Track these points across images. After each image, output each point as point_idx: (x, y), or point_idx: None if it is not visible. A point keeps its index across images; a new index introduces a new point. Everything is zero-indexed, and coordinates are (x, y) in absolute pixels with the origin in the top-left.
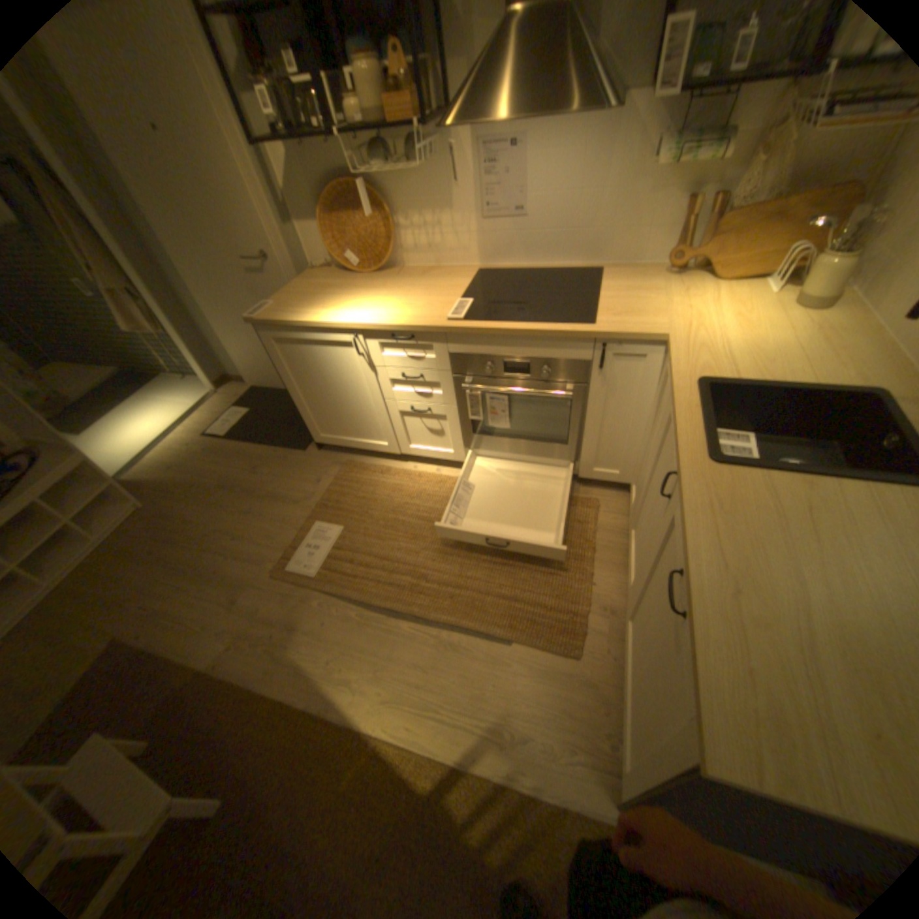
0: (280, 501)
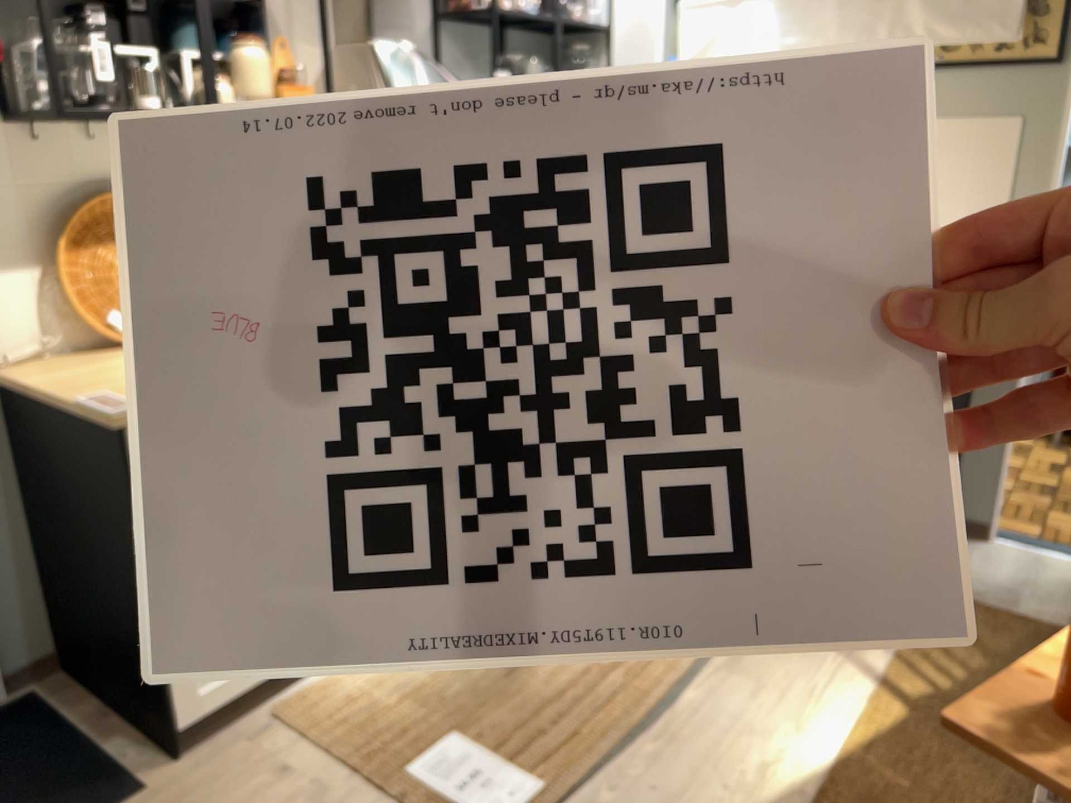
0: None
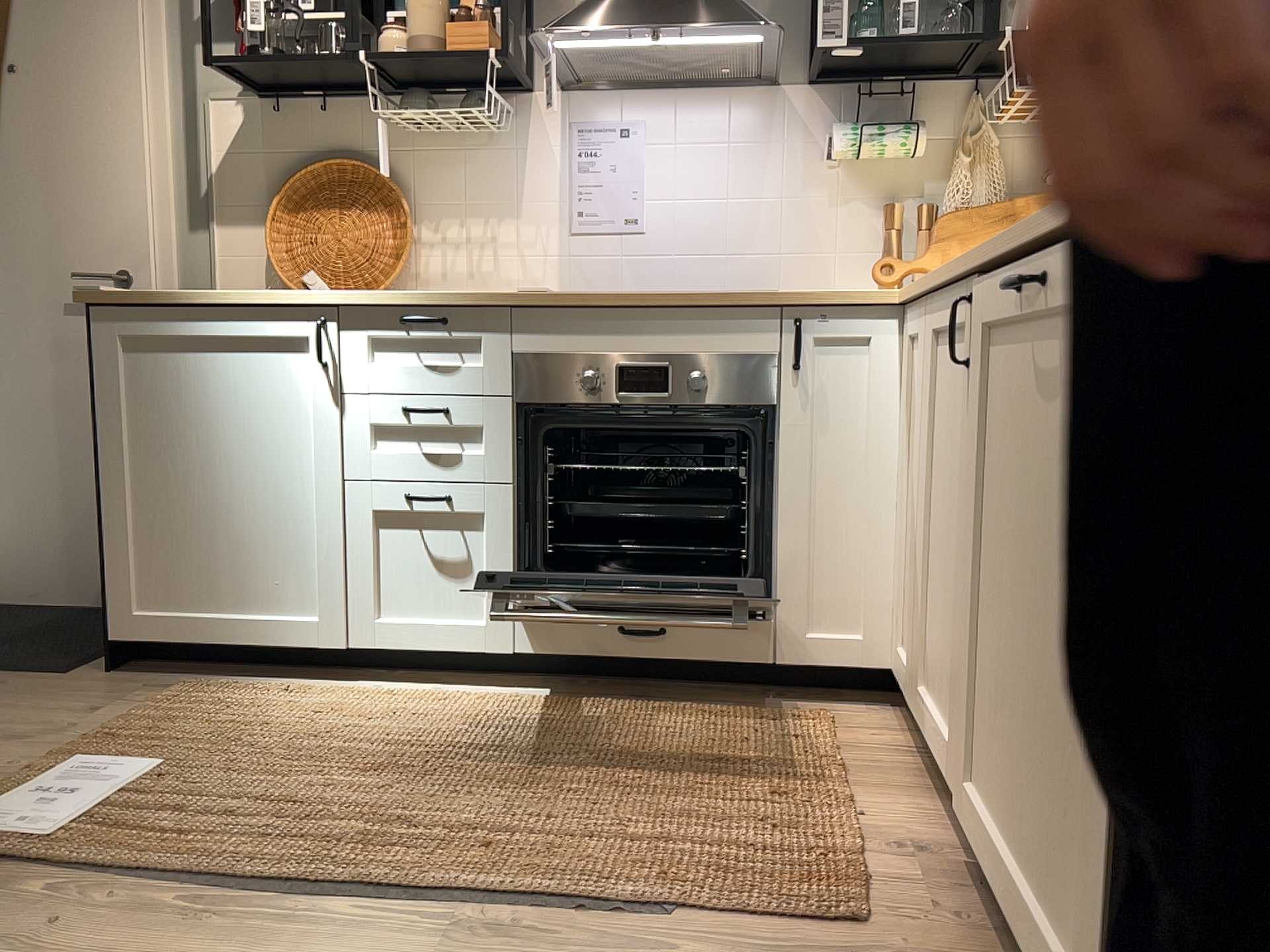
0: None
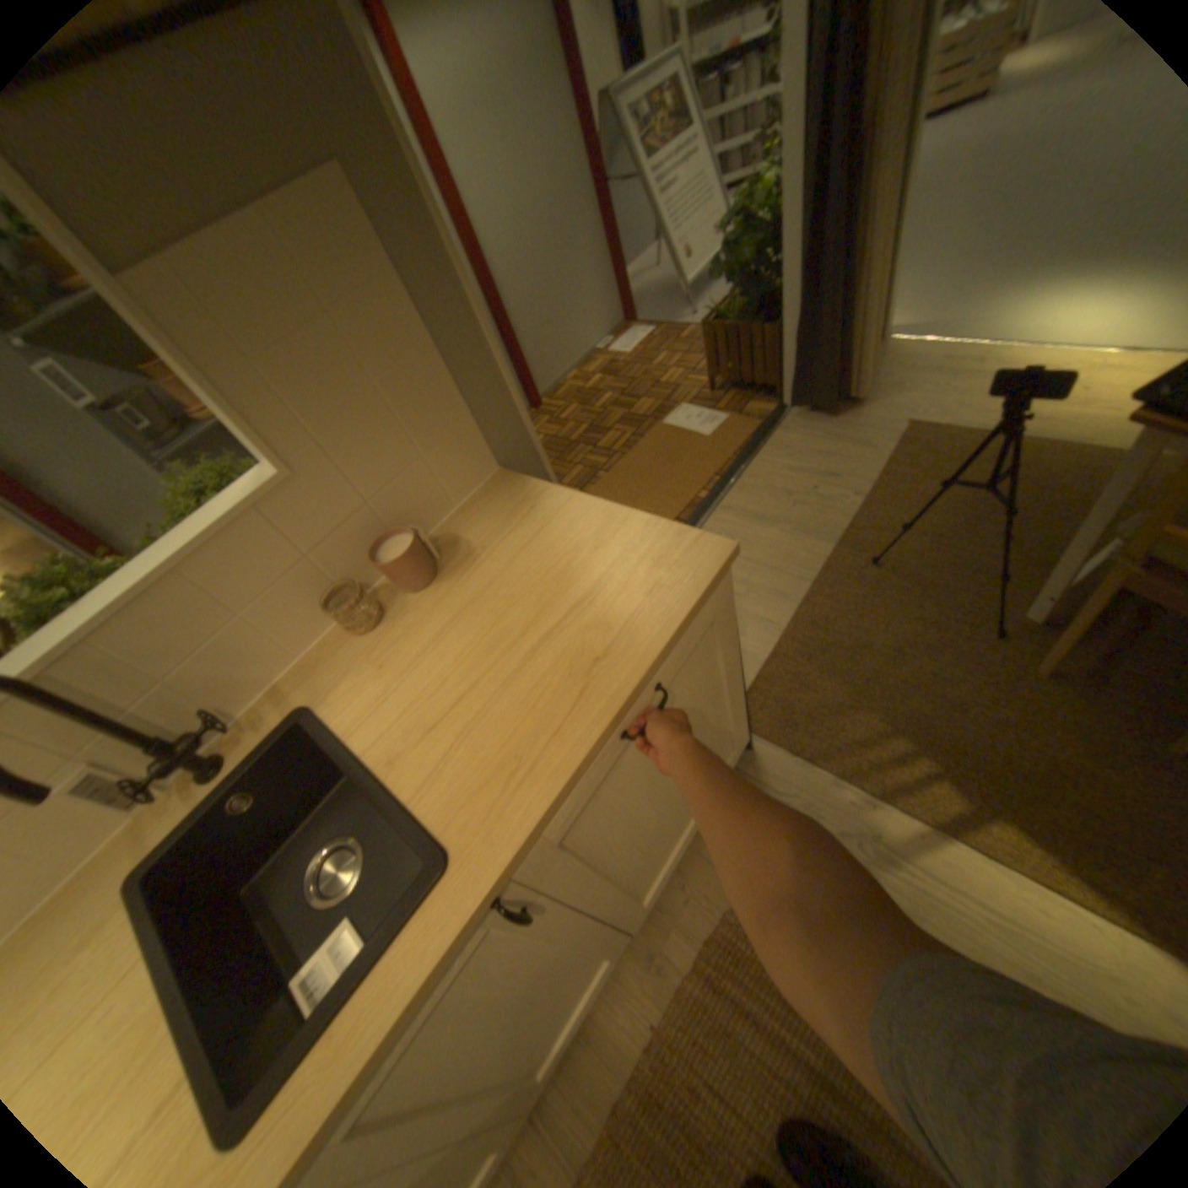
0: None
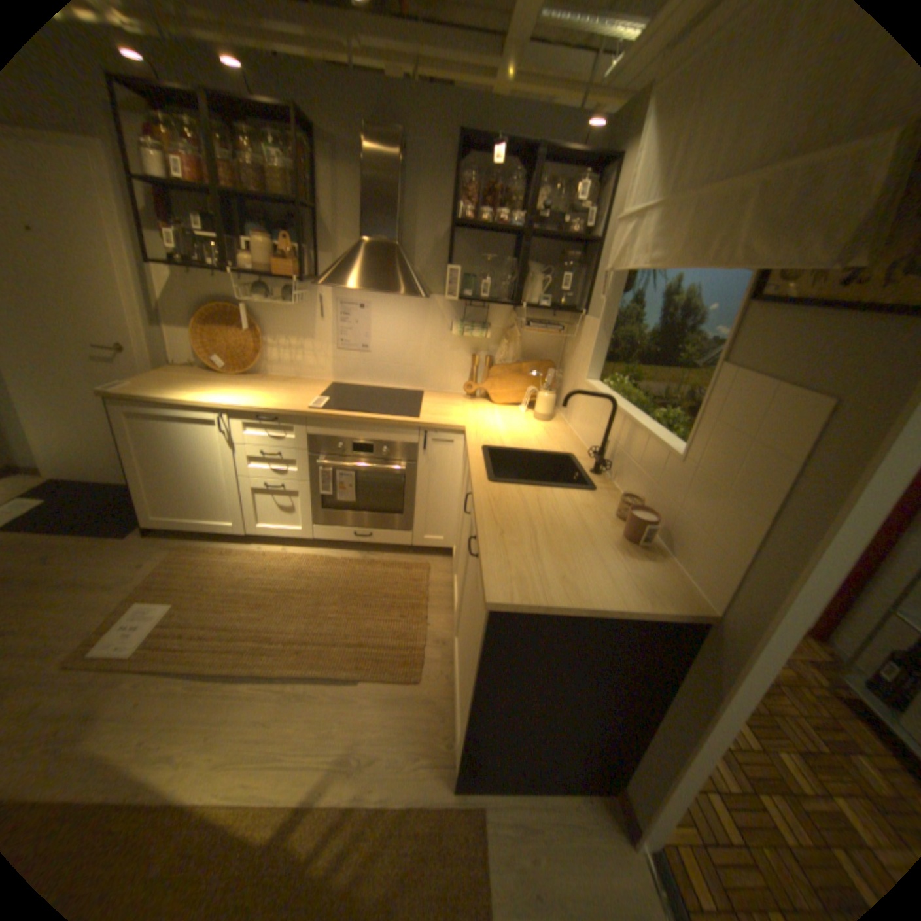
0: (84, 588)
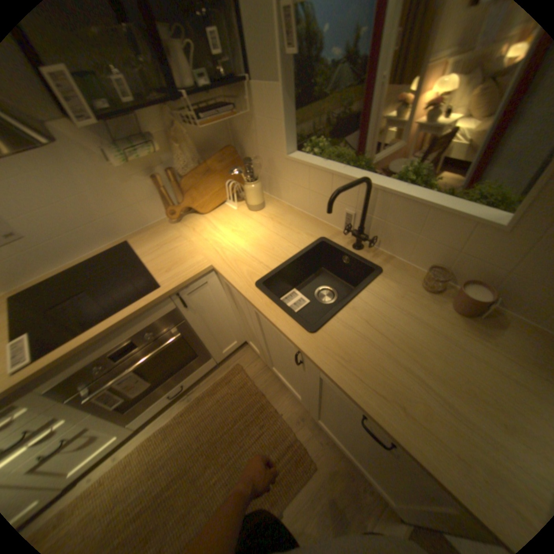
0: None
